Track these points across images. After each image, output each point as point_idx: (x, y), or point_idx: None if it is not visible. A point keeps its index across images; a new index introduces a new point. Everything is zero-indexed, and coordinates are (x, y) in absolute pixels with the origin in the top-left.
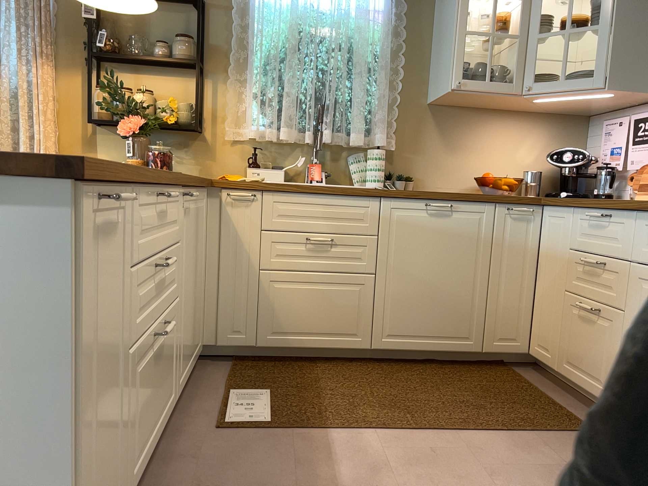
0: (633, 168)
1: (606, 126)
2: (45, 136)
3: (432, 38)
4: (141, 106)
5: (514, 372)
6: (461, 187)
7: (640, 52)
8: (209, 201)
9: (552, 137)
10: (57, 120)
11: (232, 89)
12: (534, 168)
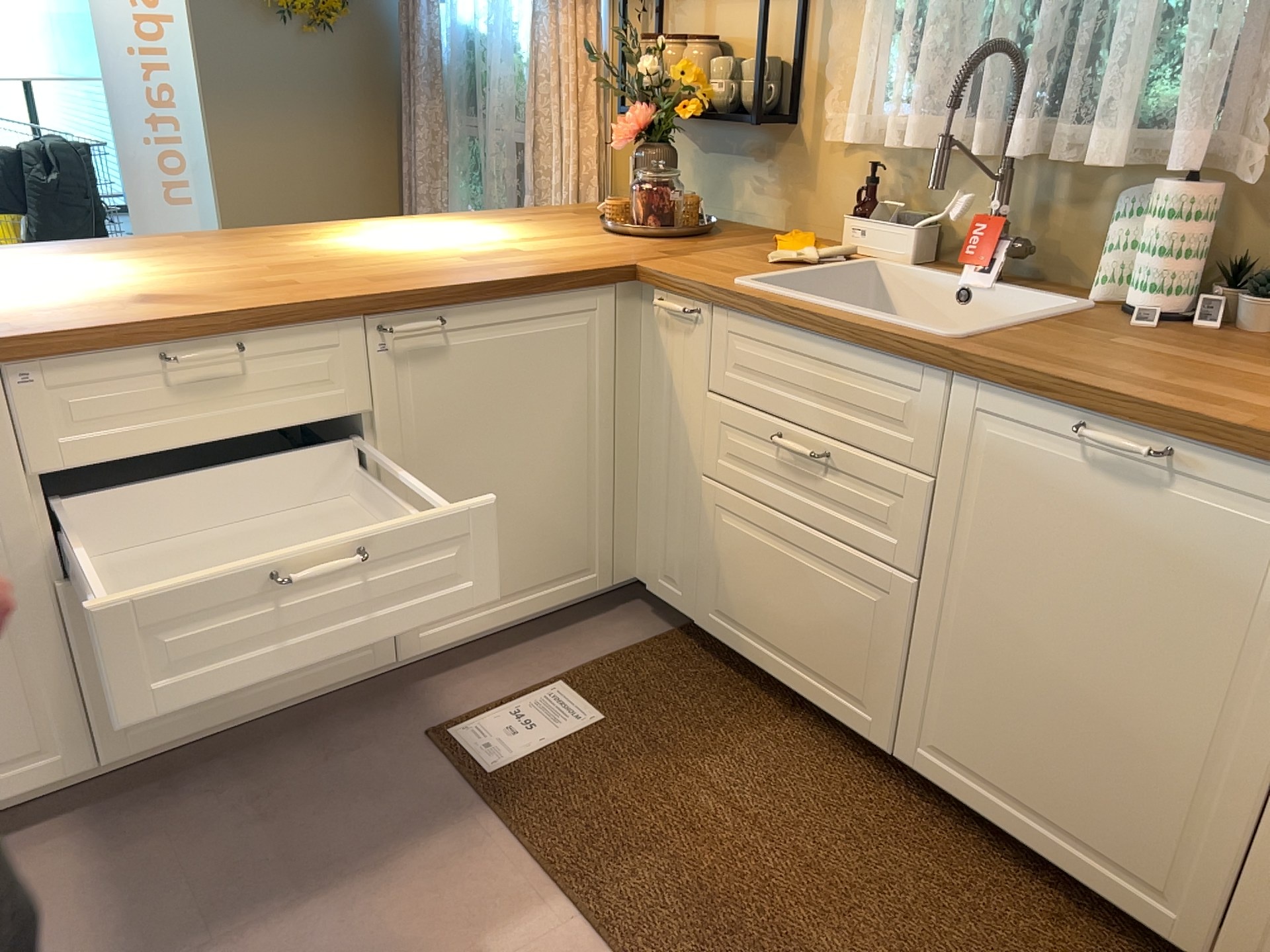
0: None
1: None
2: (570, 140)
3: None
4: (657, 82)
5: None
6: None
7: None
8: (644, 308)
9: None
10: (595, 107)
11: (848, 12)
12: None
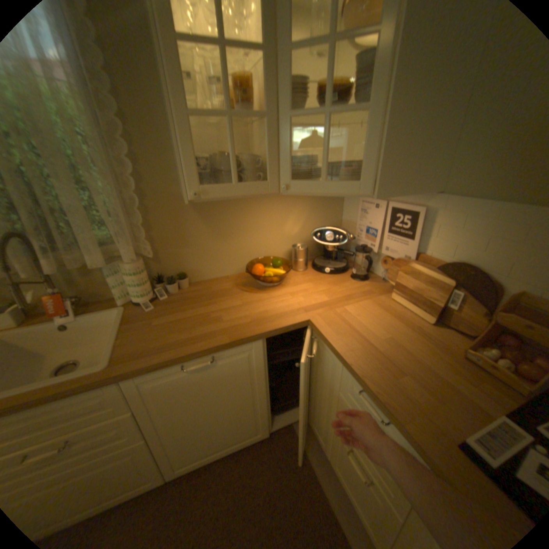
0: (388, 253)
1: (363, 203)
2: None
3: (164, 105)
4: None
5: (296, 442)
6: (237, 268)
7: (416, 143)
8: None
9: (314, 207)
10: None
11: None
12: (300, 237)
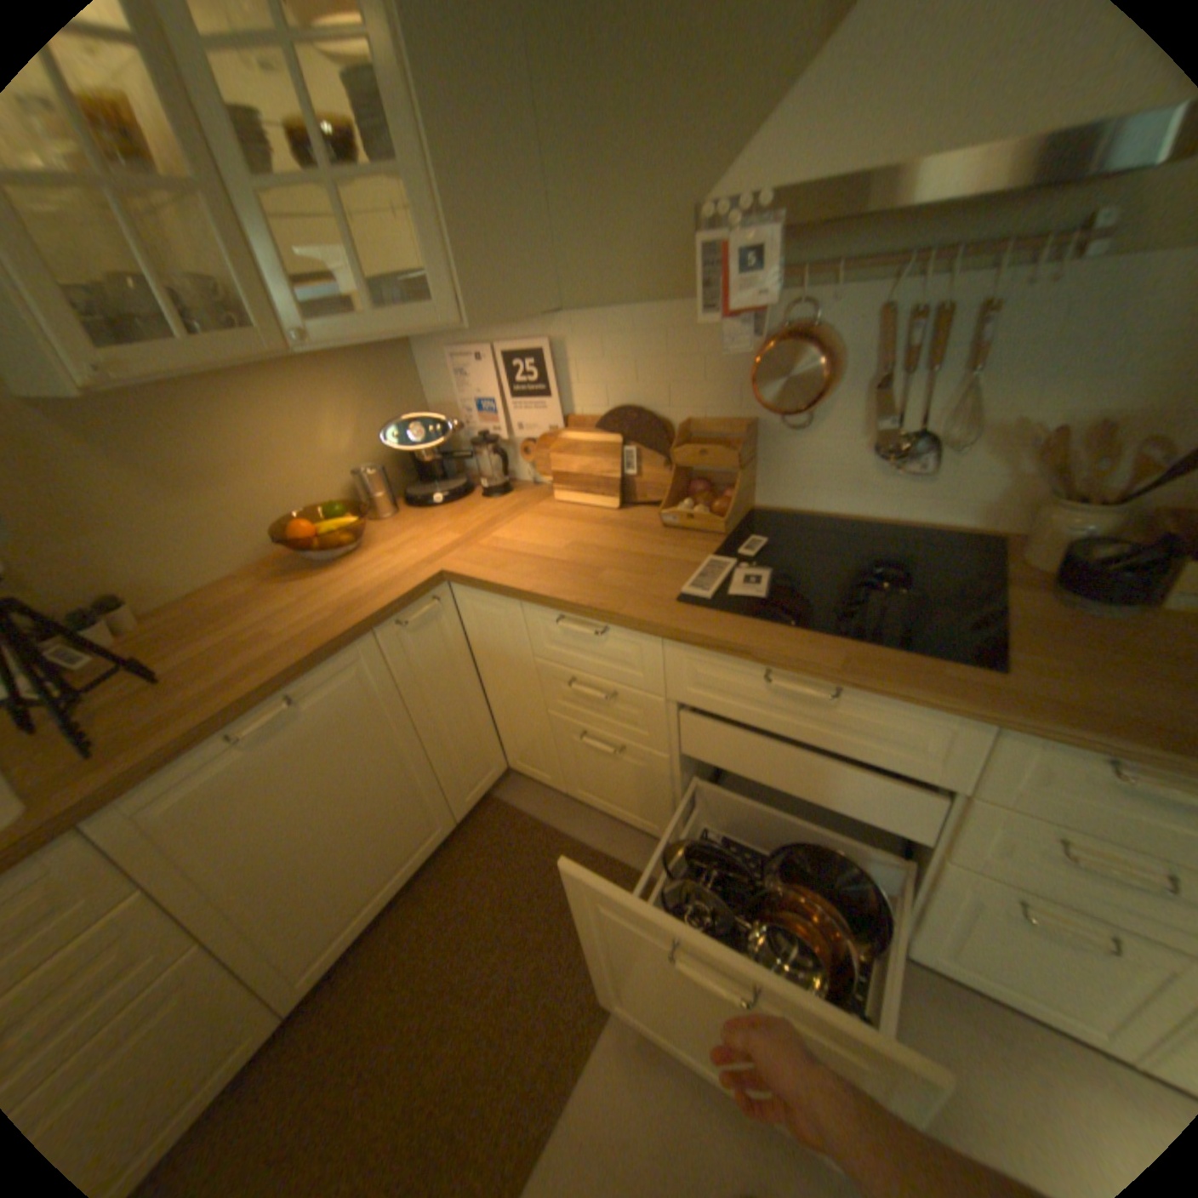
0: (523, 433)
1: (450, 357)
2: None
3: None
4: None
5: (507, 809)
6: (246, 552)
7: (491, 228)
8: None
9: (363, 386)
10: None
11: None
12: (359, 453)
